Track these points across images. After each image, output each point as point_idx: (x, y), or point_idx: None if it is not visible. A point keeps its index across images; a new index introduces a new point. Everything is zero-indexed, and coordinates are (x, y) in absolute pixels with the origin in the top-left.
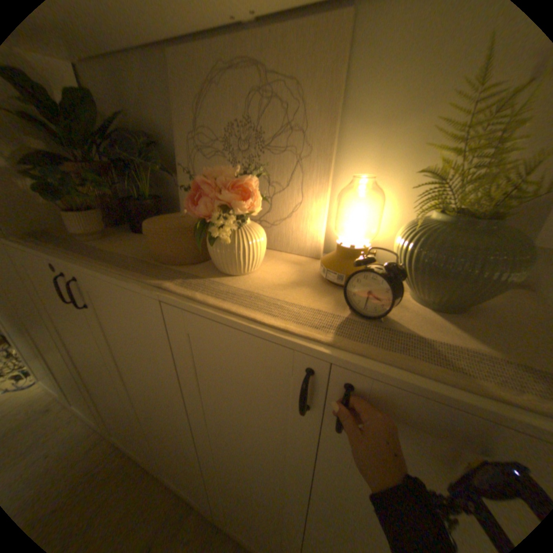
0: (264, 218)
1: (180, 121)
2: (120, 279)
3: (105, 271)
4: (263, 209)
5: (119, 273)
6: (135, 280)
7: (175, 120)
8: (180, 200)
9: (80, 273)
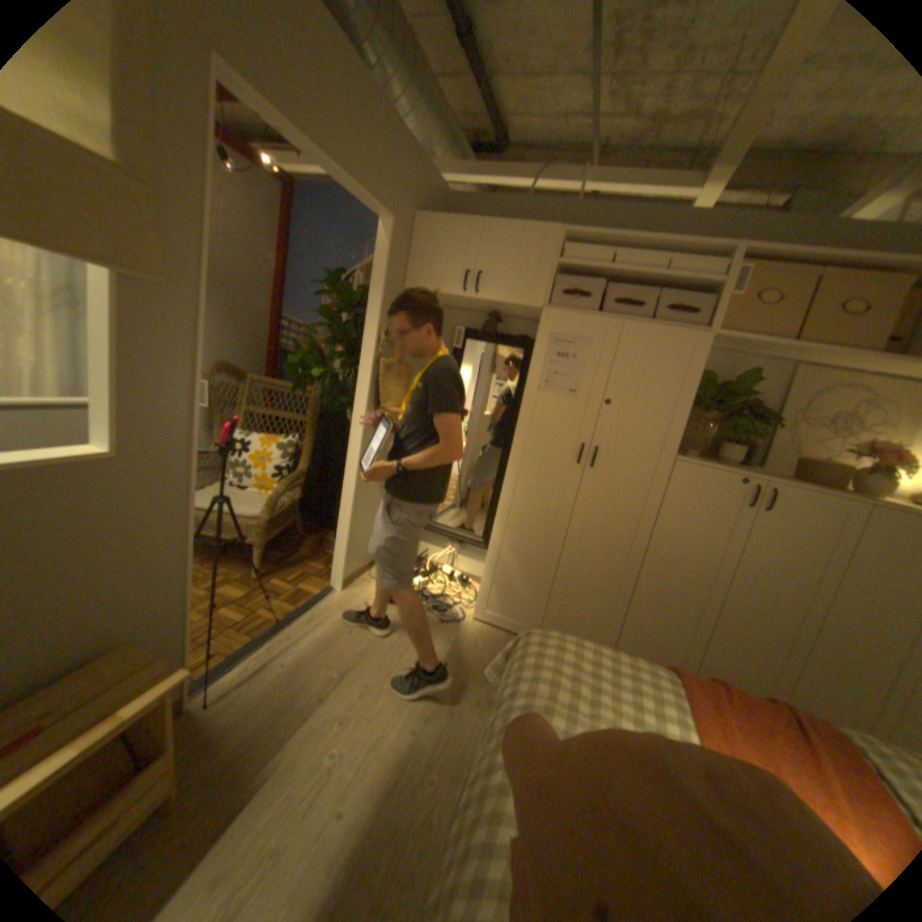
0: (854, 469)
1: (797, 401)
2: (842, 492)
3: (822, 487)
4: (855, 463)
5: (833, 489)
6: (851, 494)
7: (790, 399)
8: (773, 447)
9: (792, 487)
